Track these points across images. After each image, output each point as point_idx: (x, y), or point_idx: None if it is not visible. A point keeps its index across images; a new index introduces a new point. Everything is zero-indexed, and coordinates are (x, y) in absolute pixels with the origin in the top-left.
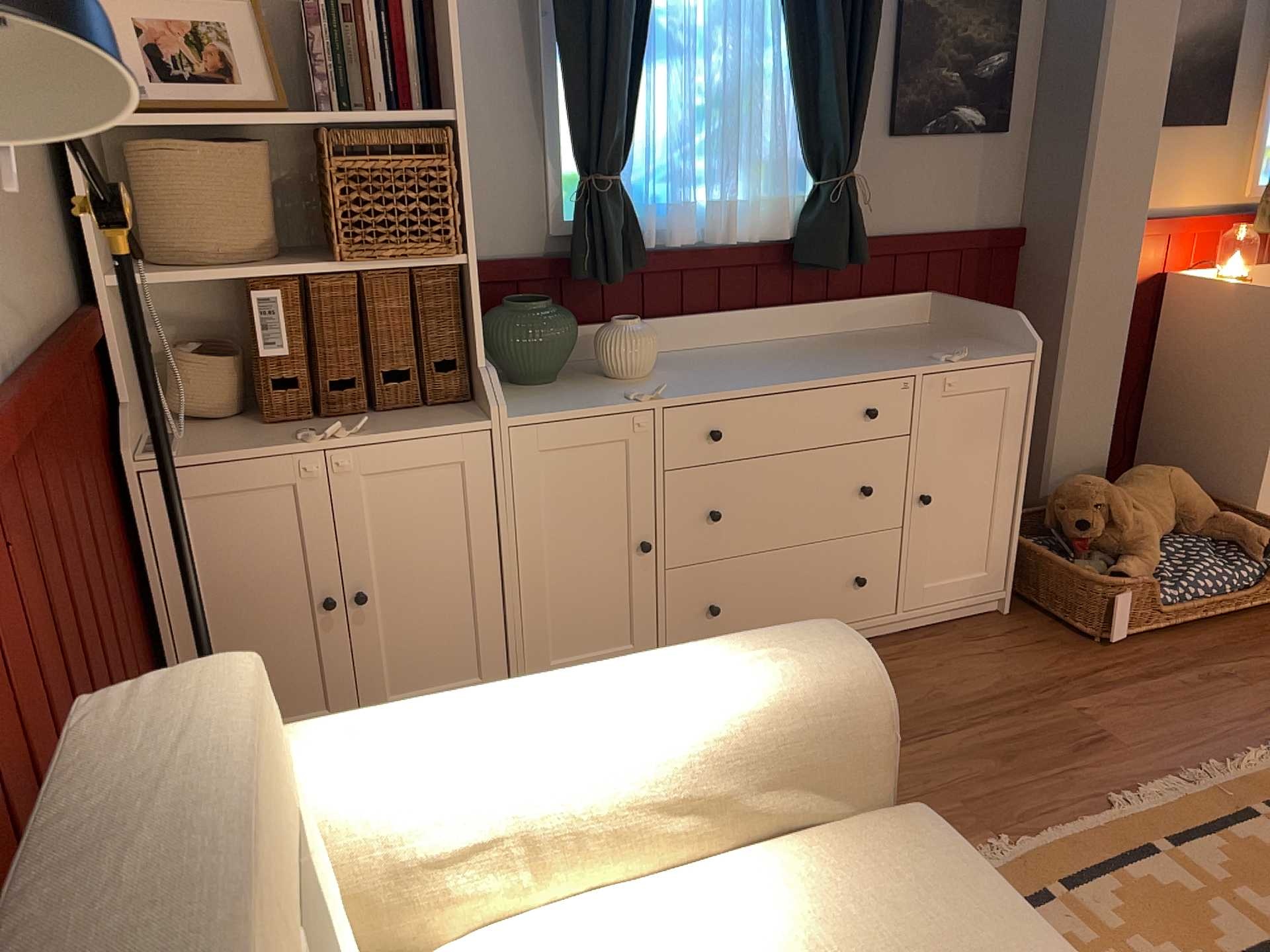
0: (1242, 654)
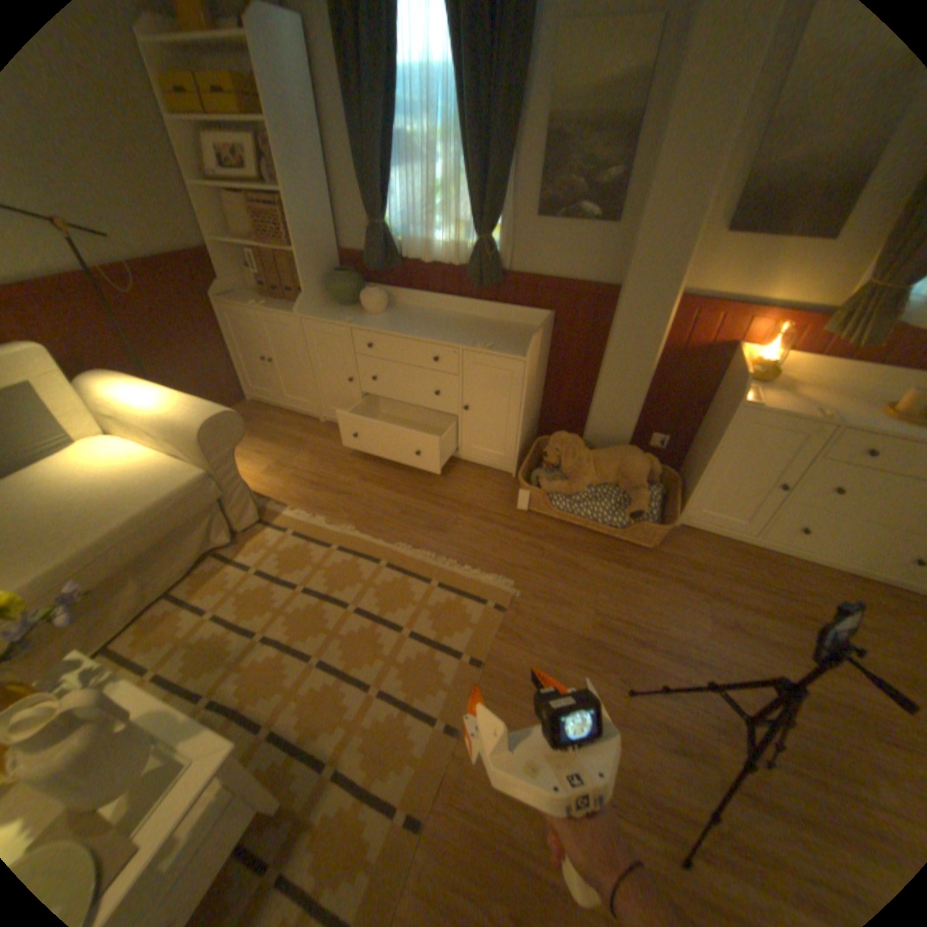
0: (570, 548)
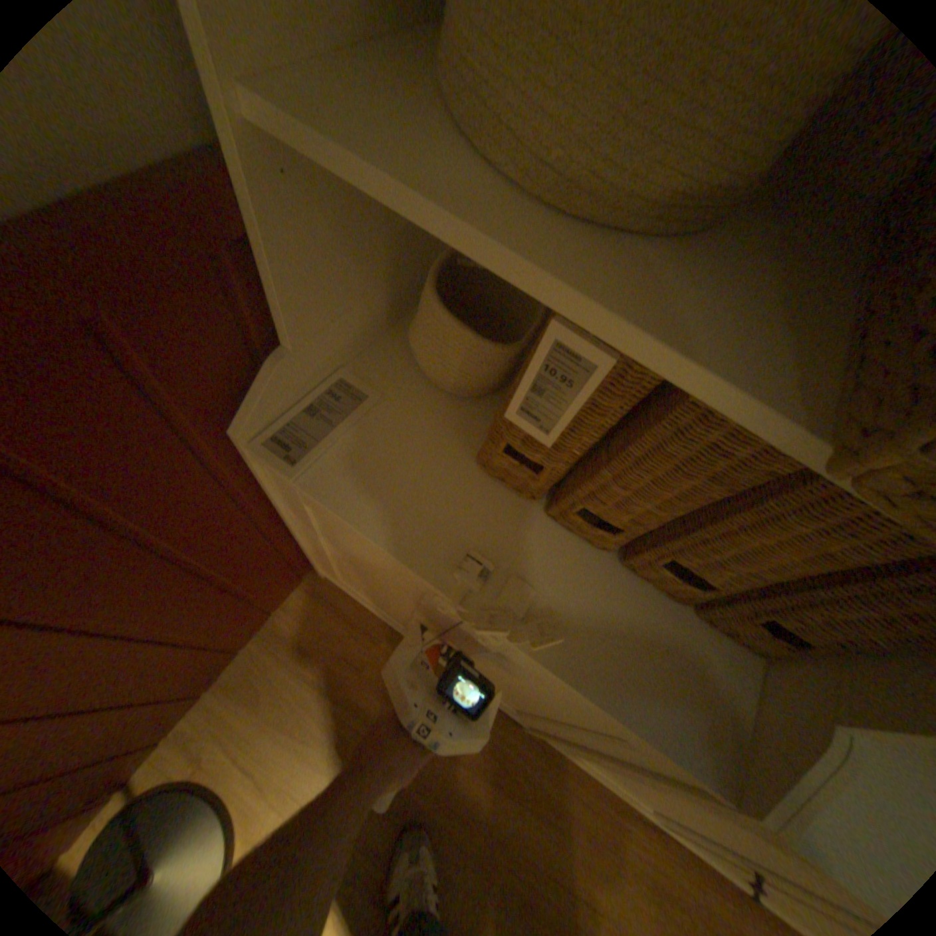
0: None
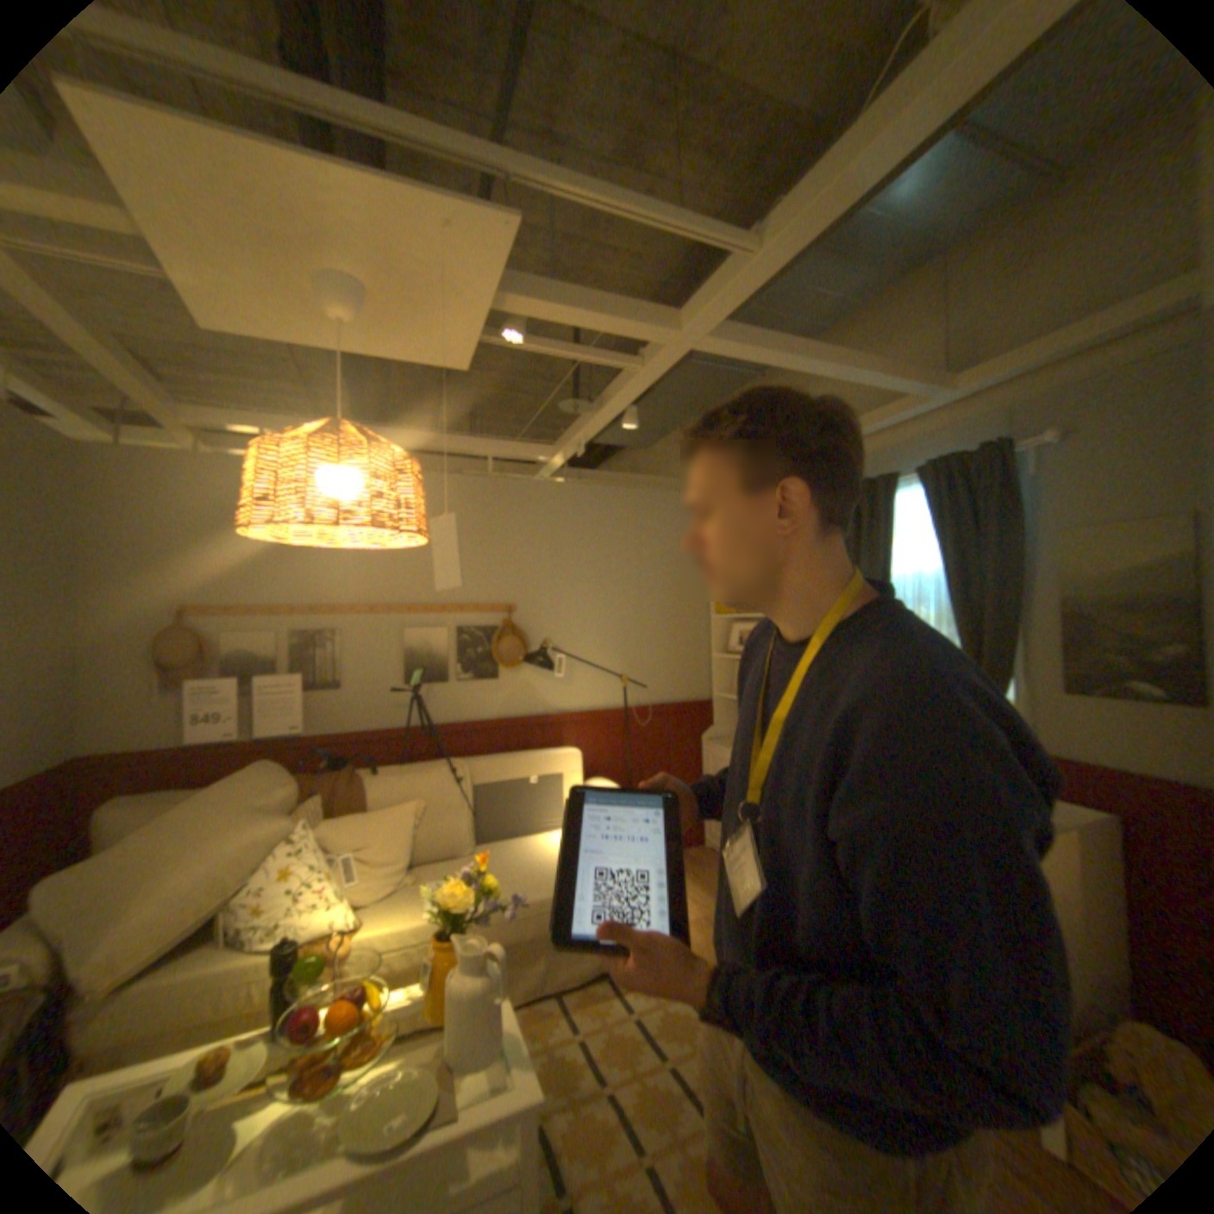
0: None
